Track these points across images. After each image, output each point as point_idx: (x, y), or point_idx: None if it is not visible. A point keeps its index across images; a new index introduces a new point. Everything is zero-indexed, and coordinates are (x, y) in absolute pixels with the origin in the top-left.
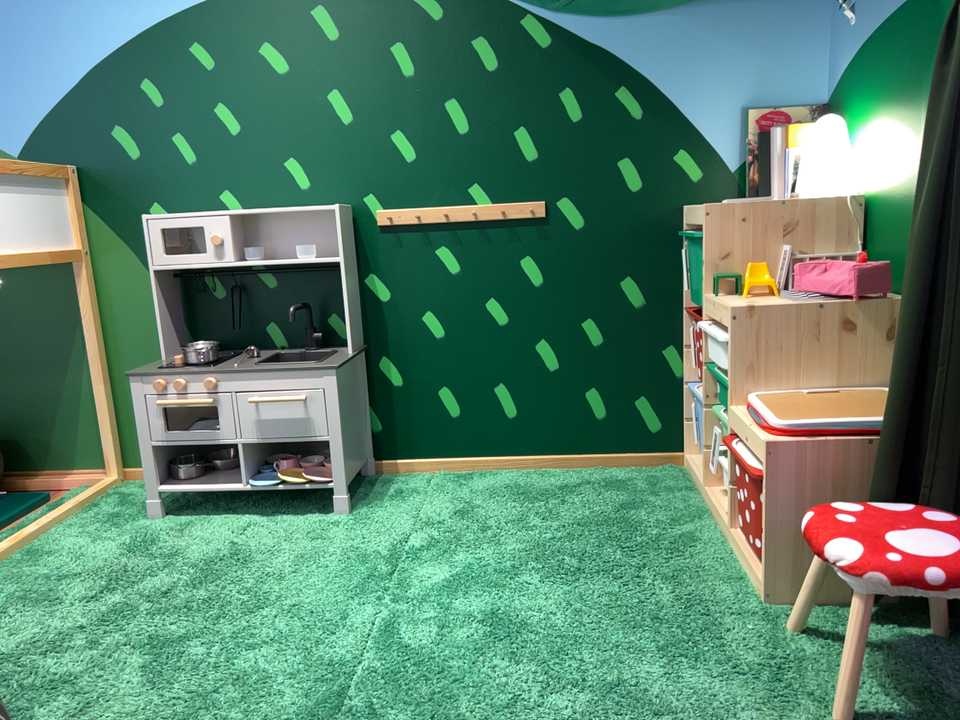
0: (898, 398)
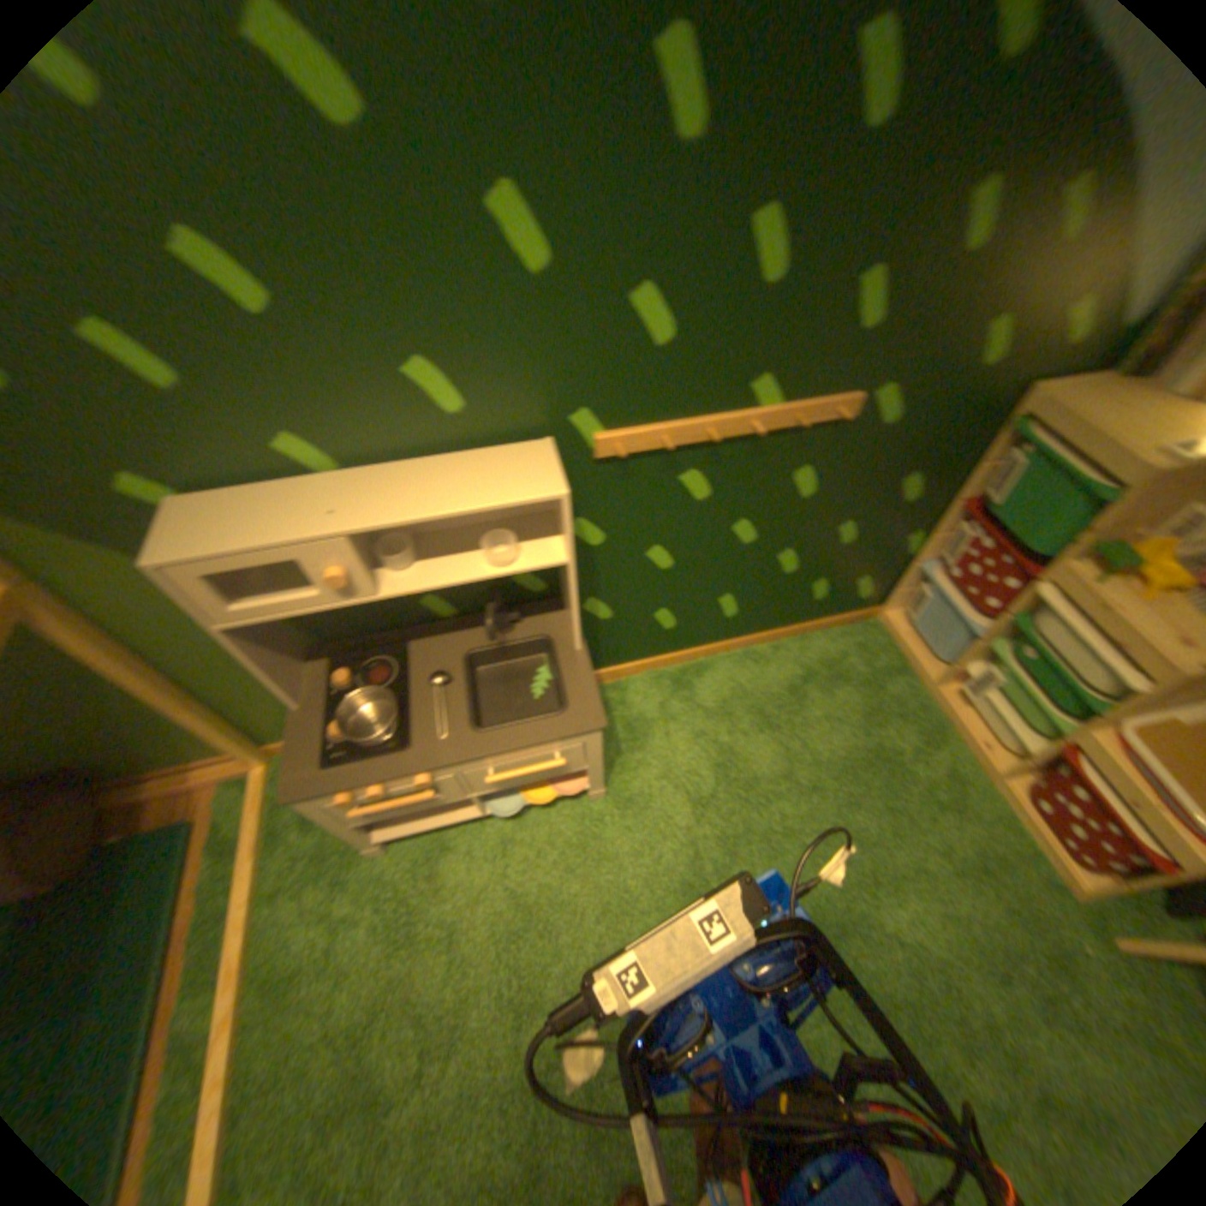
0: None
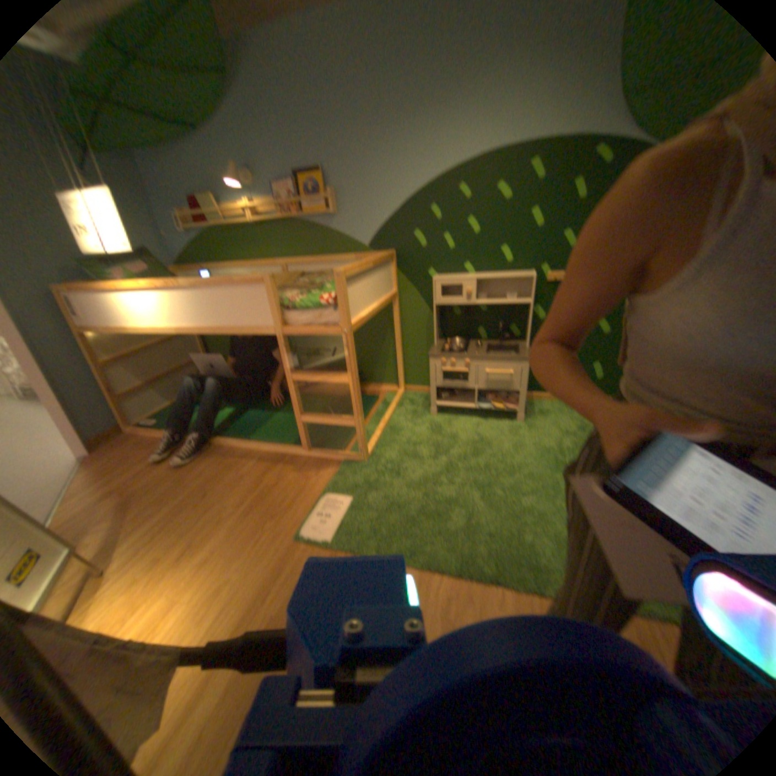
0: None
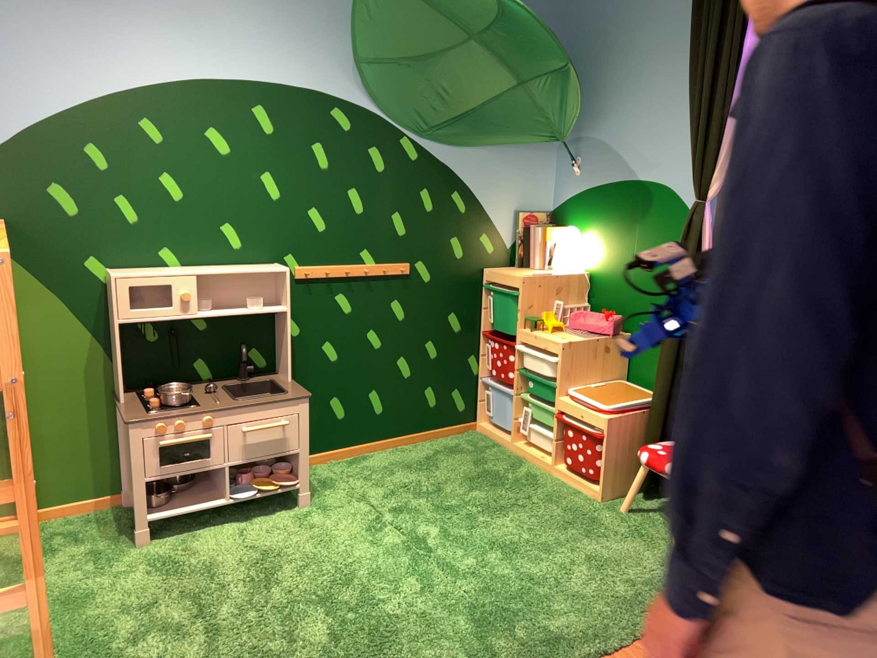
0: (657, 390)
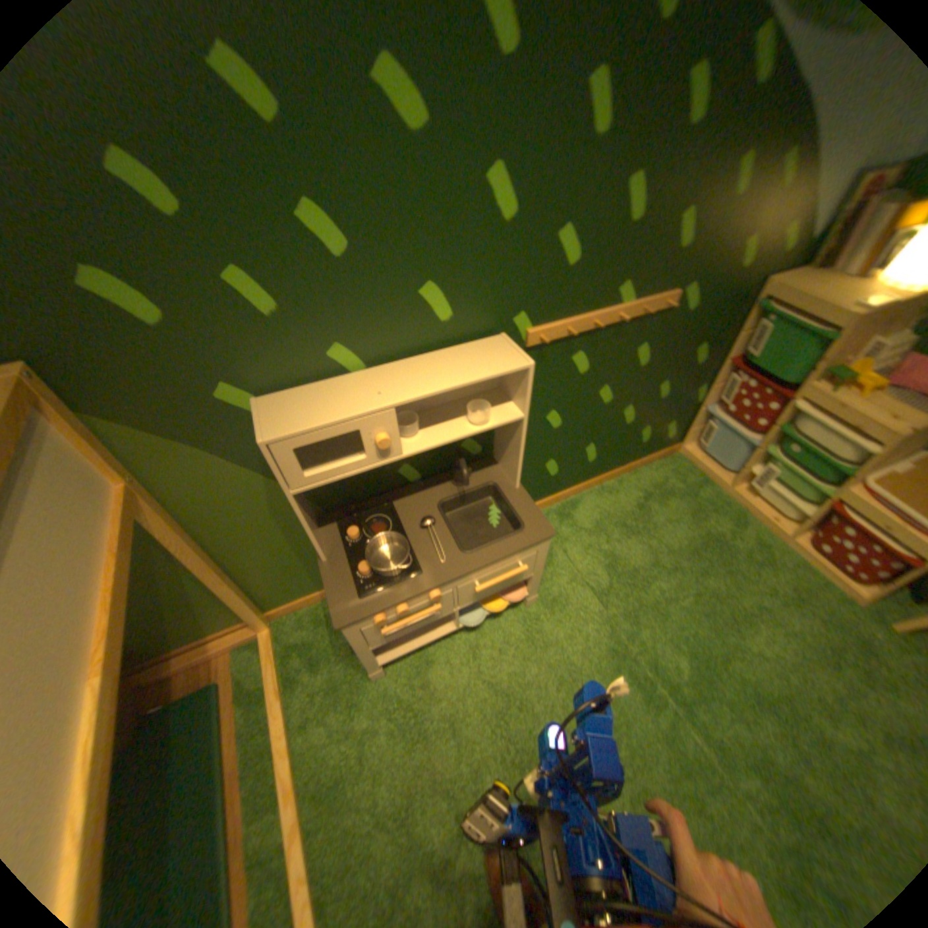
0: None
